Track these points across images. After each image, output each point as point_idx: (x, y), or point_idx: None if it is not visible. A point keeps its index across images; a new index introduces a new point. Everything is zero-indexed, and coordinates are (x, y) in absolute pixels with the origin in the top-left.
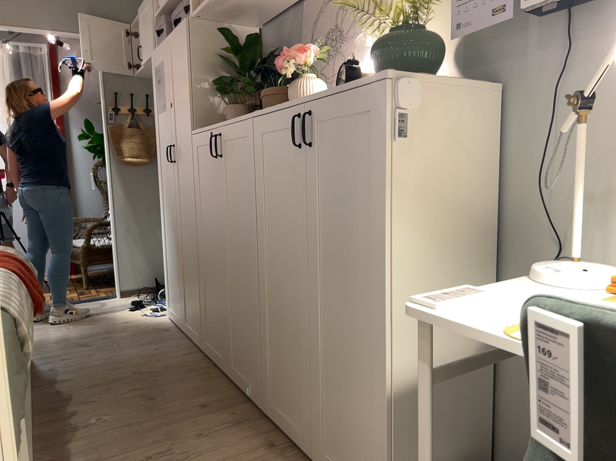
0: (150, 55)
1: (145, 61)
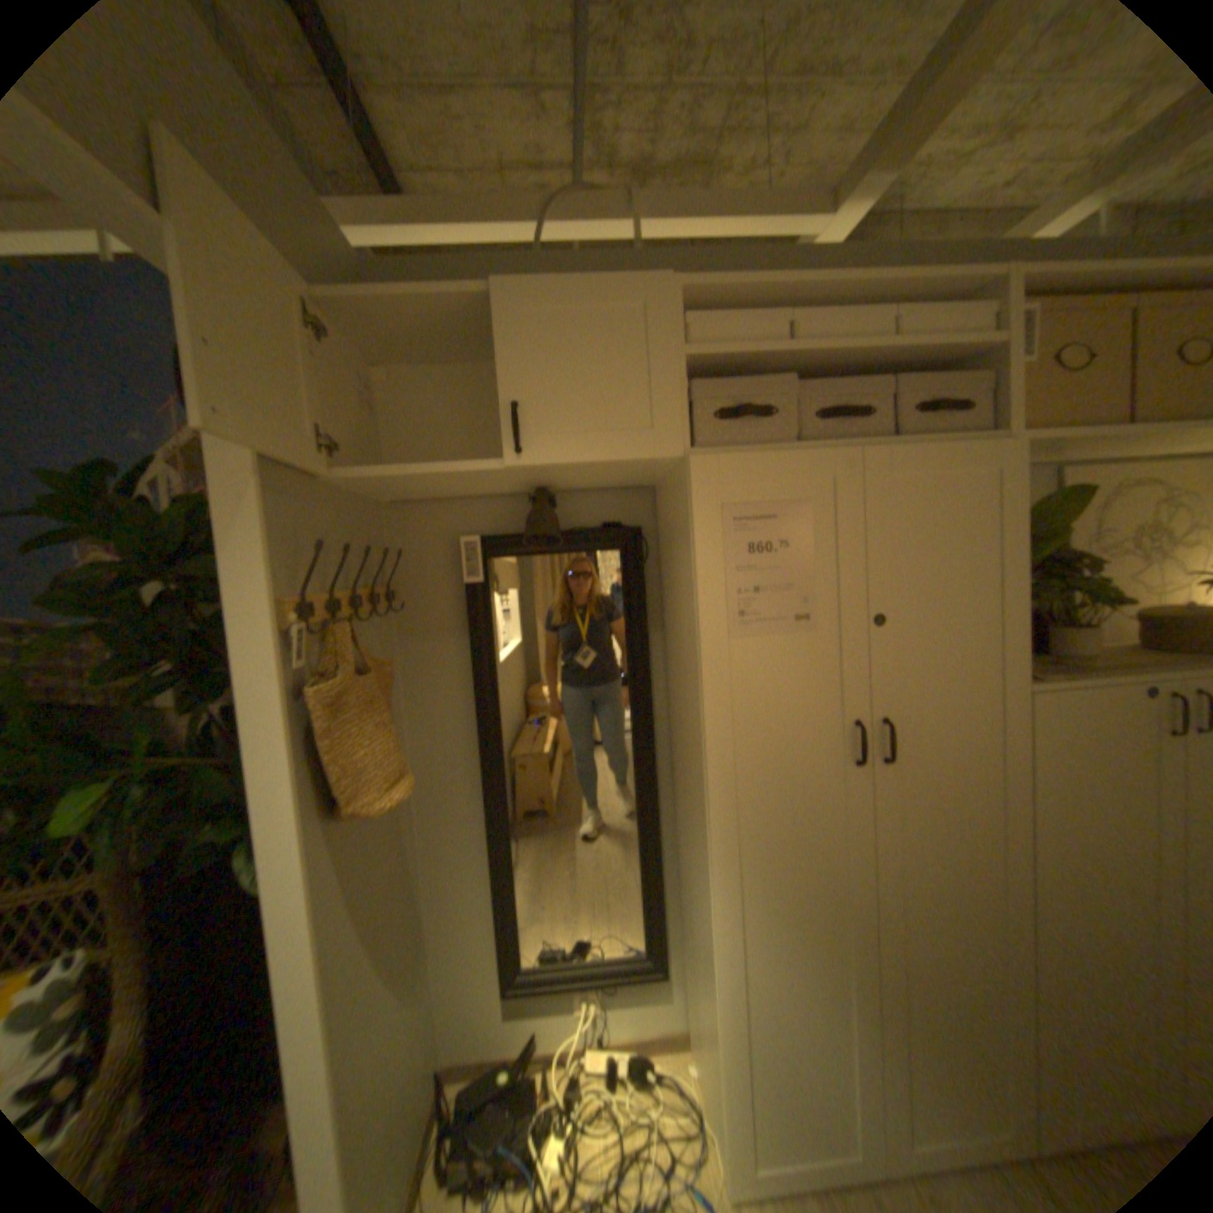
0: (646, 458)
1: (564, 463)
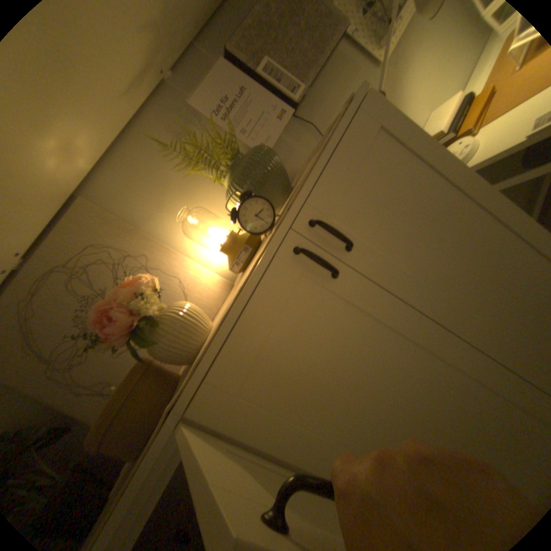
0: None
1: None
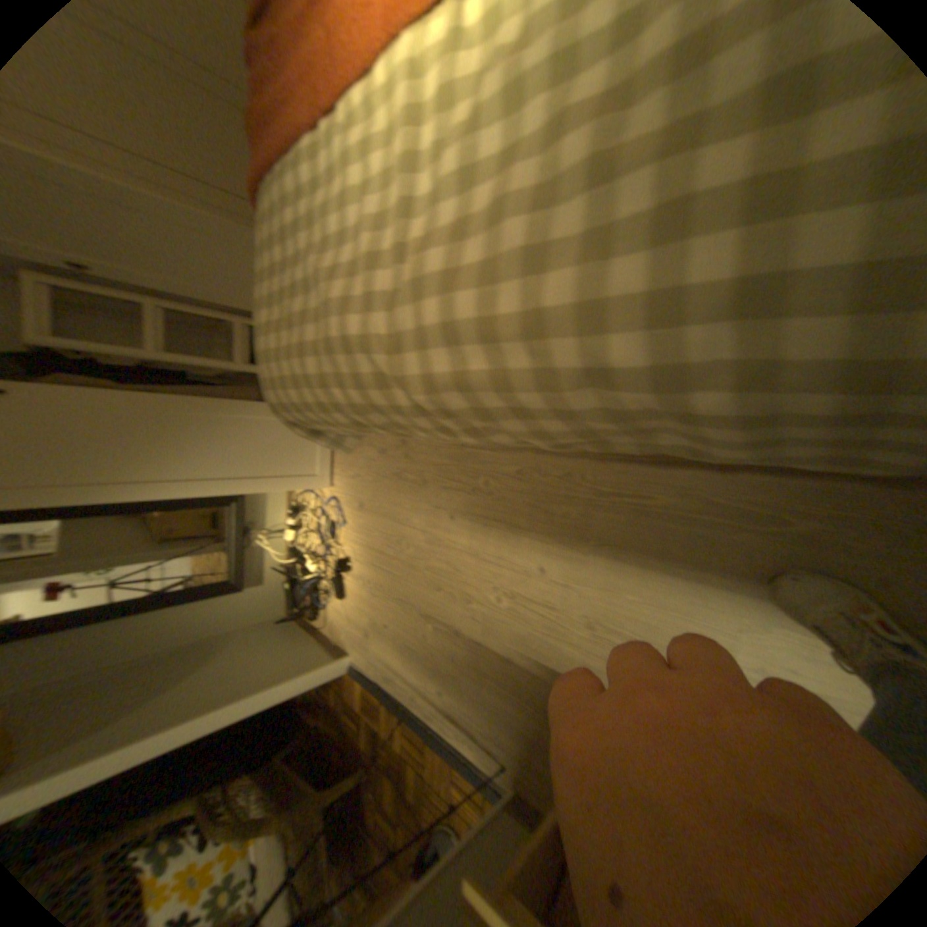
0: None
1: None
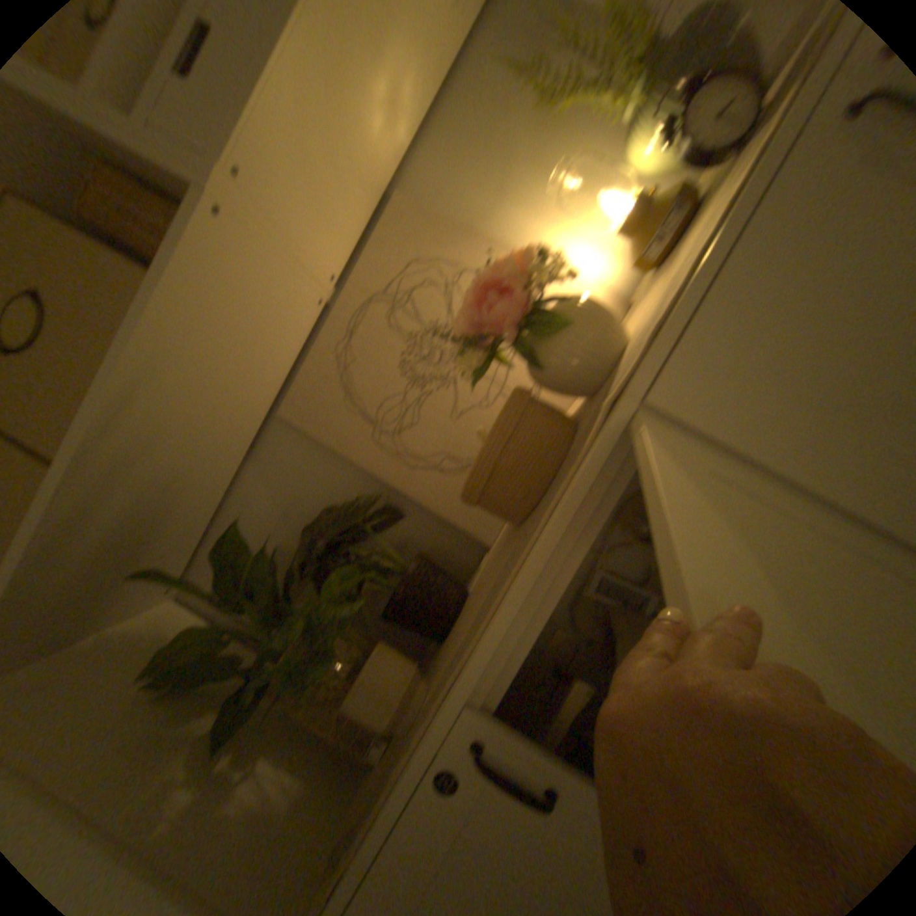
0: None
1: None
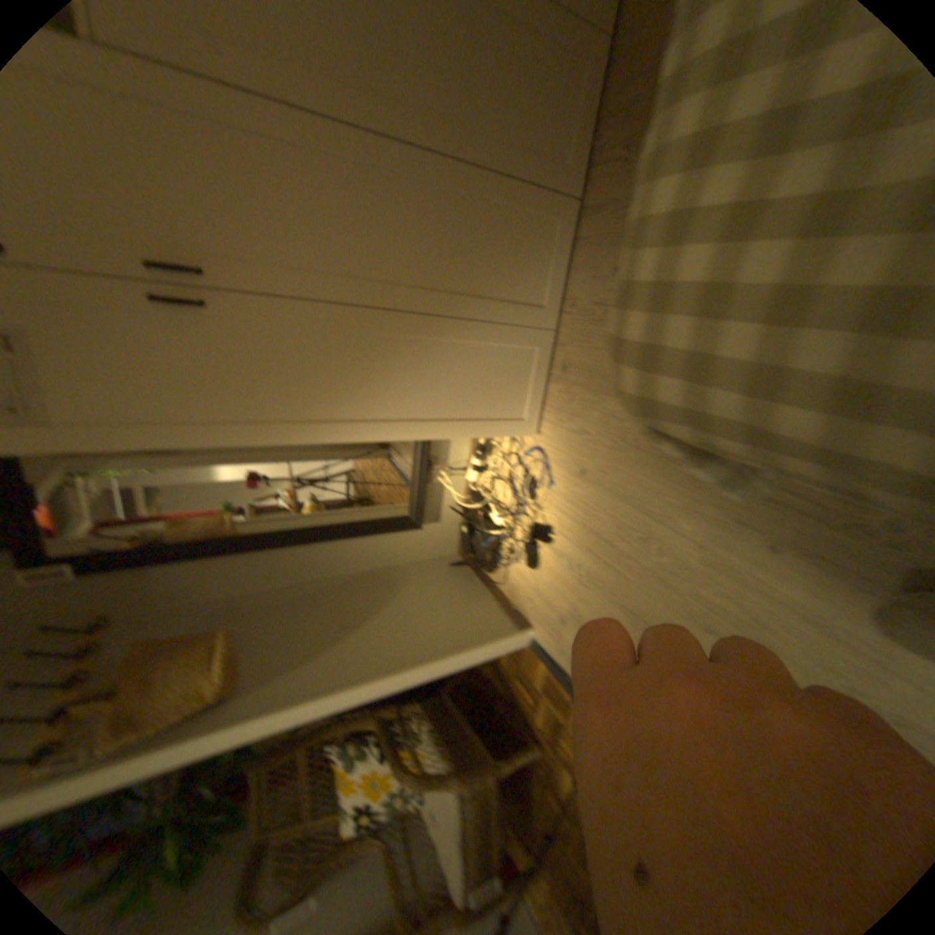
0: None
1: None
